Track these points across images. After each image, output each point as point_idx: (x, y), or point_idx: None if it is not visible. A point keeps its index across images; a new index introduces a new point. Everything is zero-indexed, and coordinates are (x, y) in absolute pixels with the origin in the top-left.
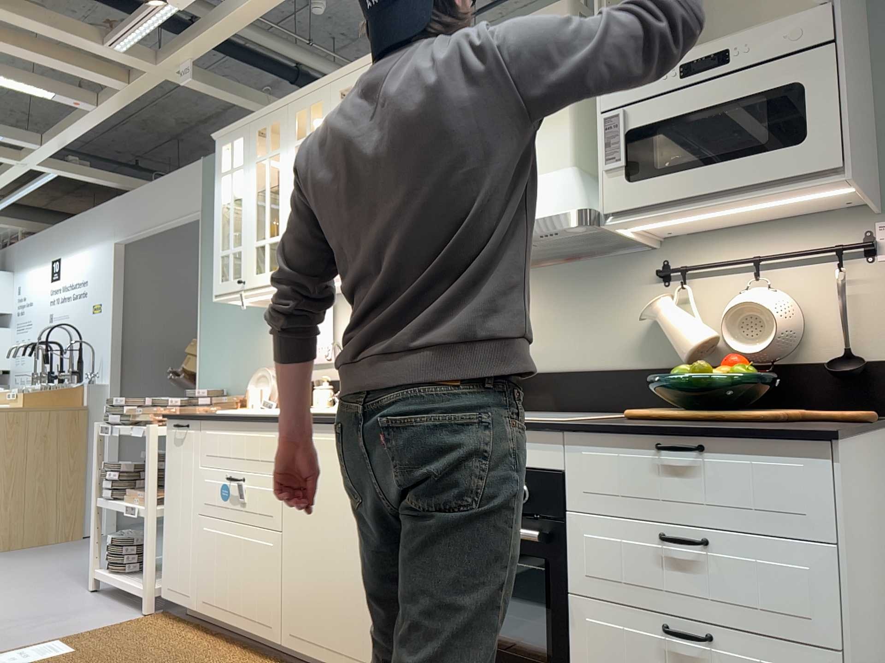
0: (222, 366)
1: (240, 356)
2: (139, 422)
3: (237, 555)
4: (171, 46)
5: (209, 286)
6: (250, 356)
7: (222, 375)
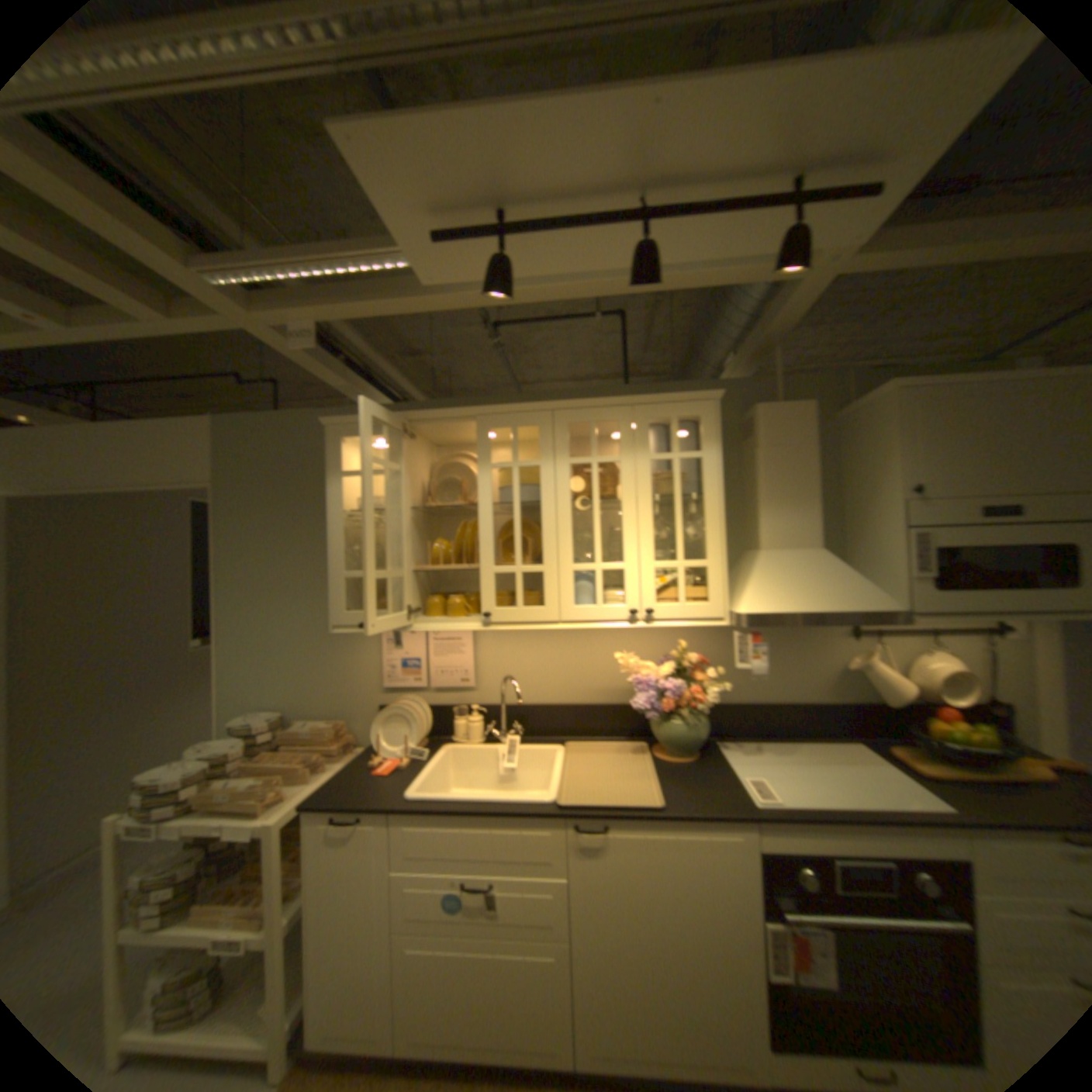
0: (269, 684)
1: (303, 673)
2: (220, 813)
3: (486, 981)
4: (286, 291)
5: (234, 582)
6: (324, 673)
7: (269, 694)
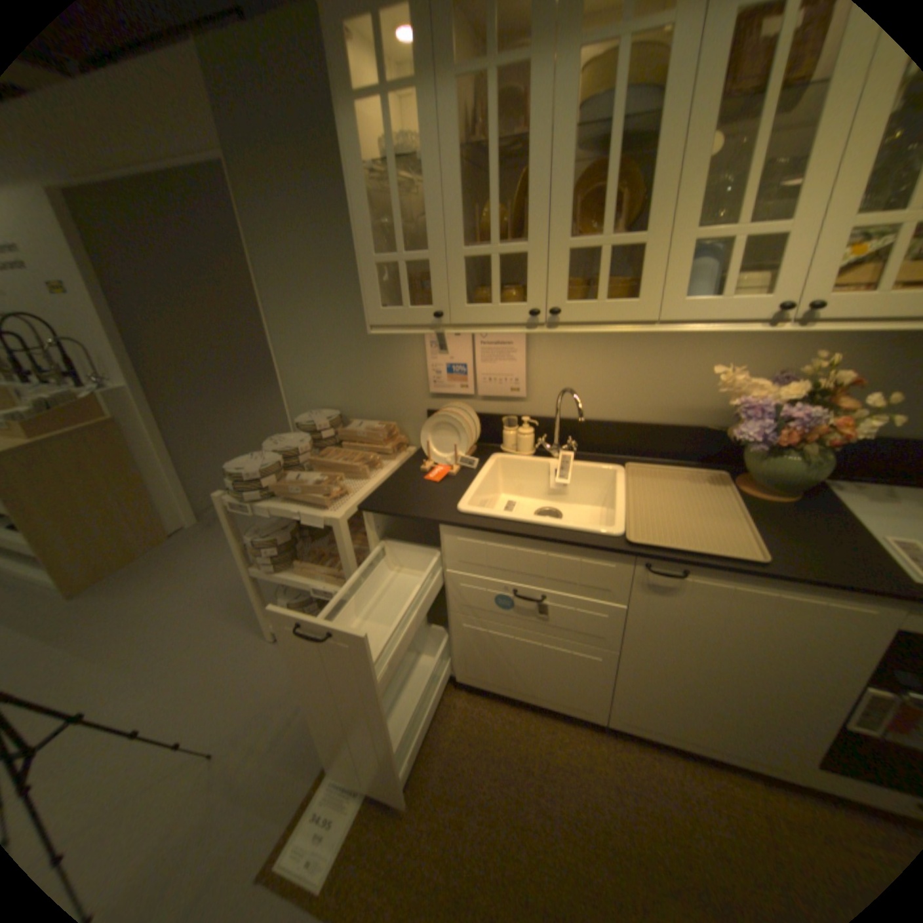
0: (323, 384)
1: (351, 375)
2: (295, 500)
3: (534, 657)
4: None
5: (269, 277)
6: (370, 375)
7: (325, 393)
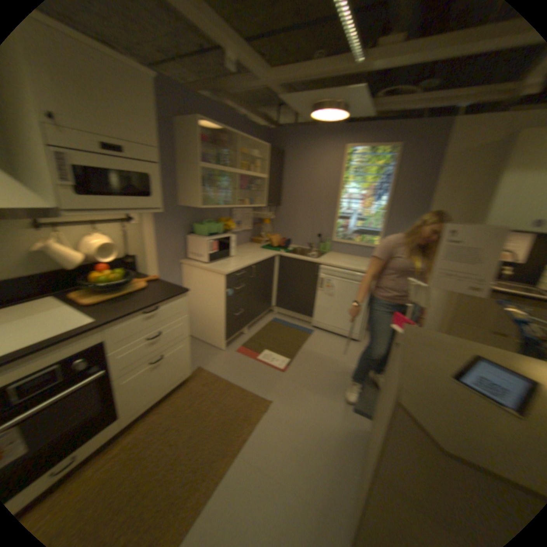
0: None
1: None
2: None
3: None
4: None
5: None
6: None
7: None
